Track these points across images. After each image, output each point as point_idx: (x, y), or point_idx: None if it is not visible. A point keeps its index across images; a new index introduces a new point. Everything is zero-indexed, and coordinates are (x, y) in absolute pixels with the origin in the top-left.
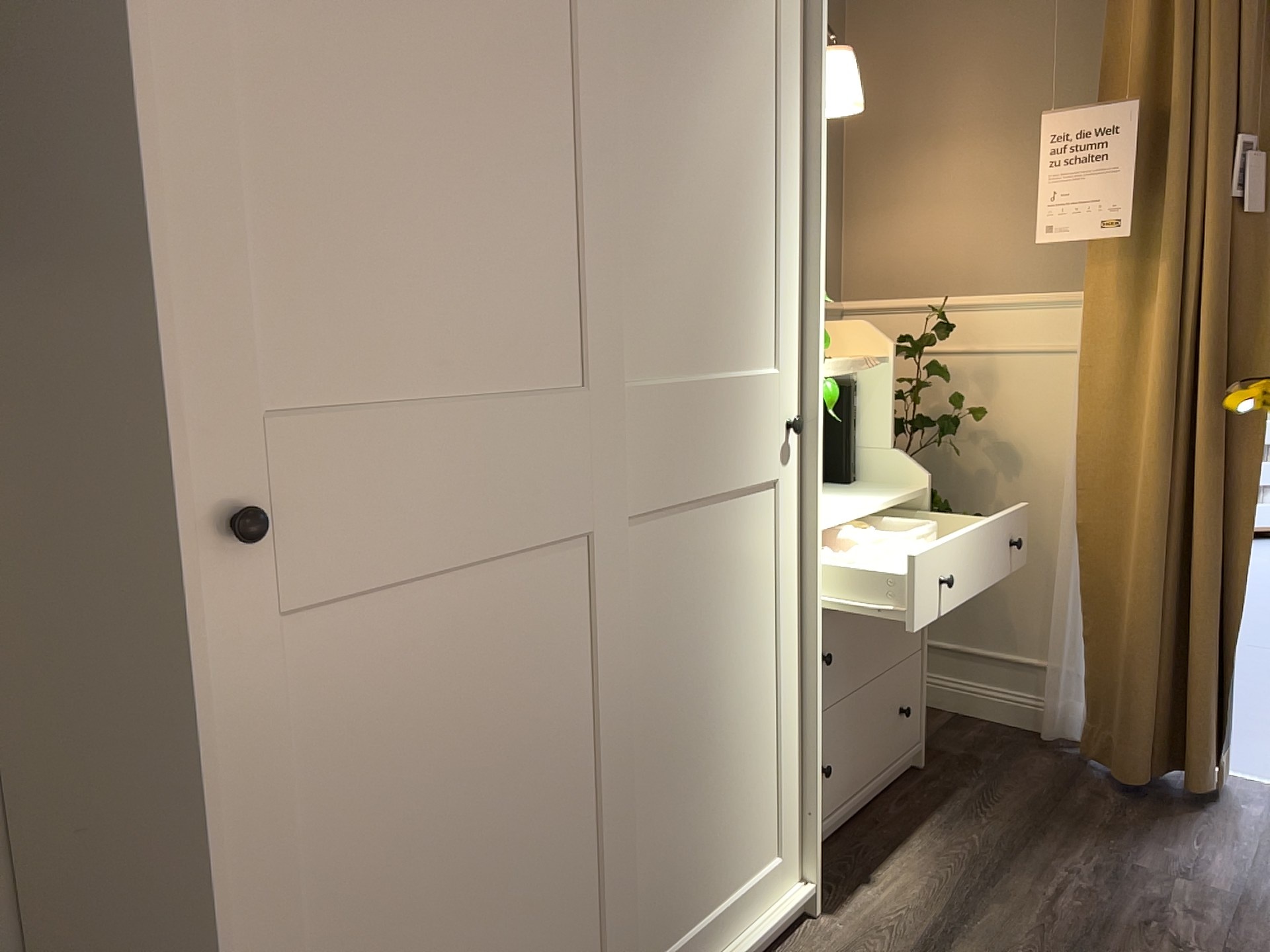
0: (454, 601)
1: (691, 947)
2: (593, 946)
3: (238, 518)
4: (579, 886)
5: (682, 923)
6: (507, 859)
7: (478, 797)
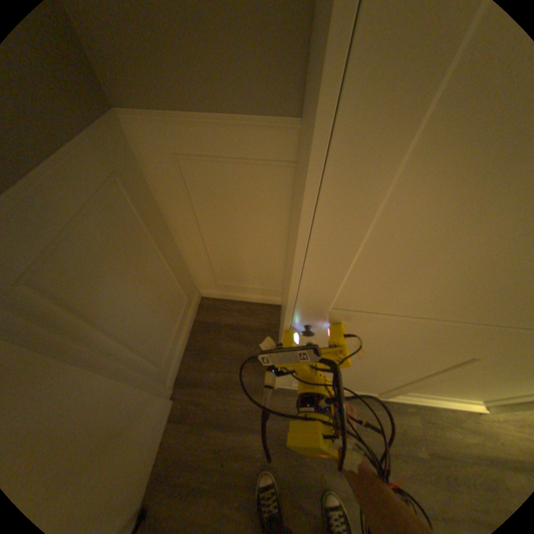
0: (387, 351)
1: (422, 396)
2: (385, 390)
3: (303, 331)
4: (389, 386)
5: (424, 394)
6: (367, 377)
7: (365, 371)
